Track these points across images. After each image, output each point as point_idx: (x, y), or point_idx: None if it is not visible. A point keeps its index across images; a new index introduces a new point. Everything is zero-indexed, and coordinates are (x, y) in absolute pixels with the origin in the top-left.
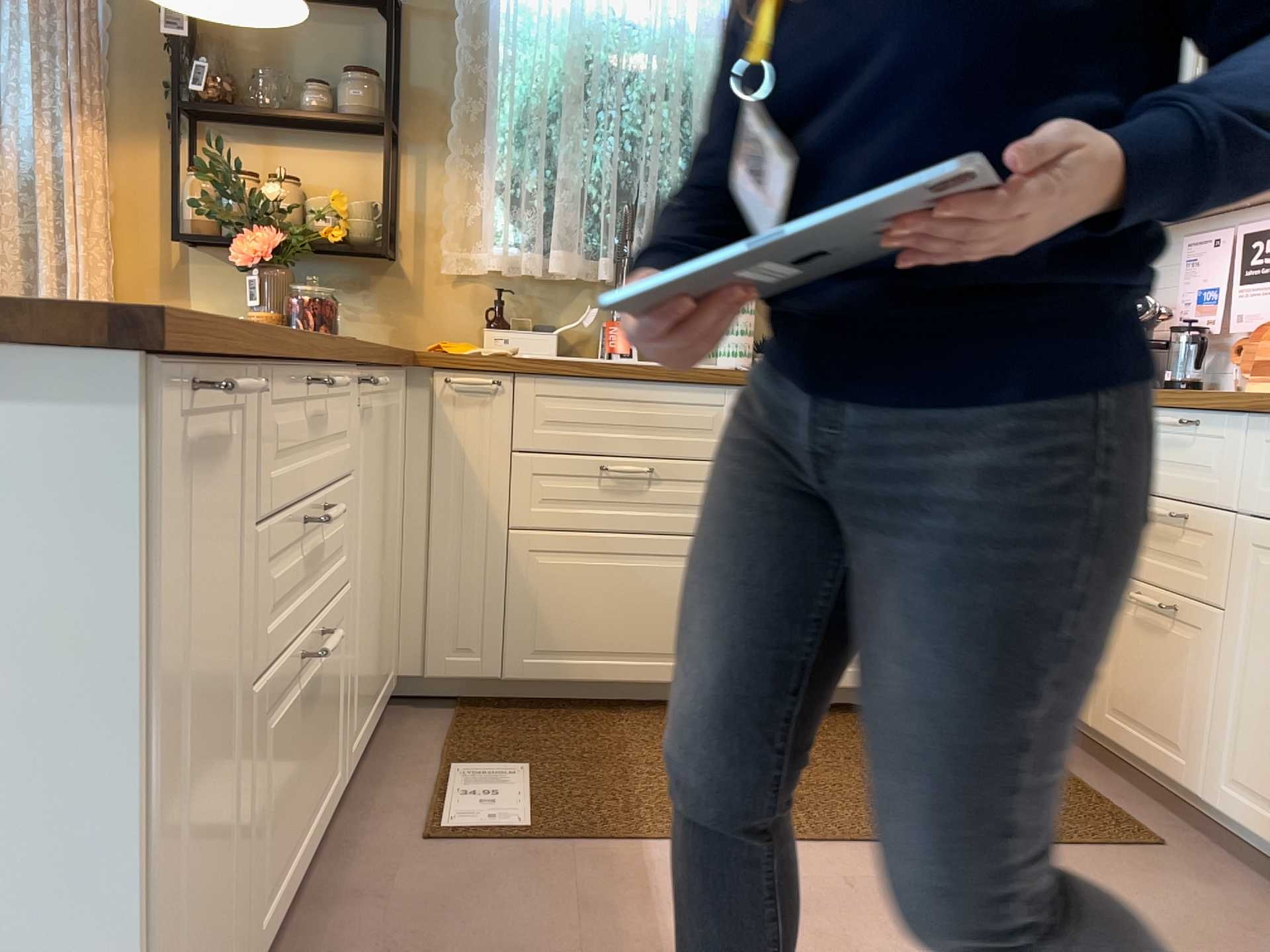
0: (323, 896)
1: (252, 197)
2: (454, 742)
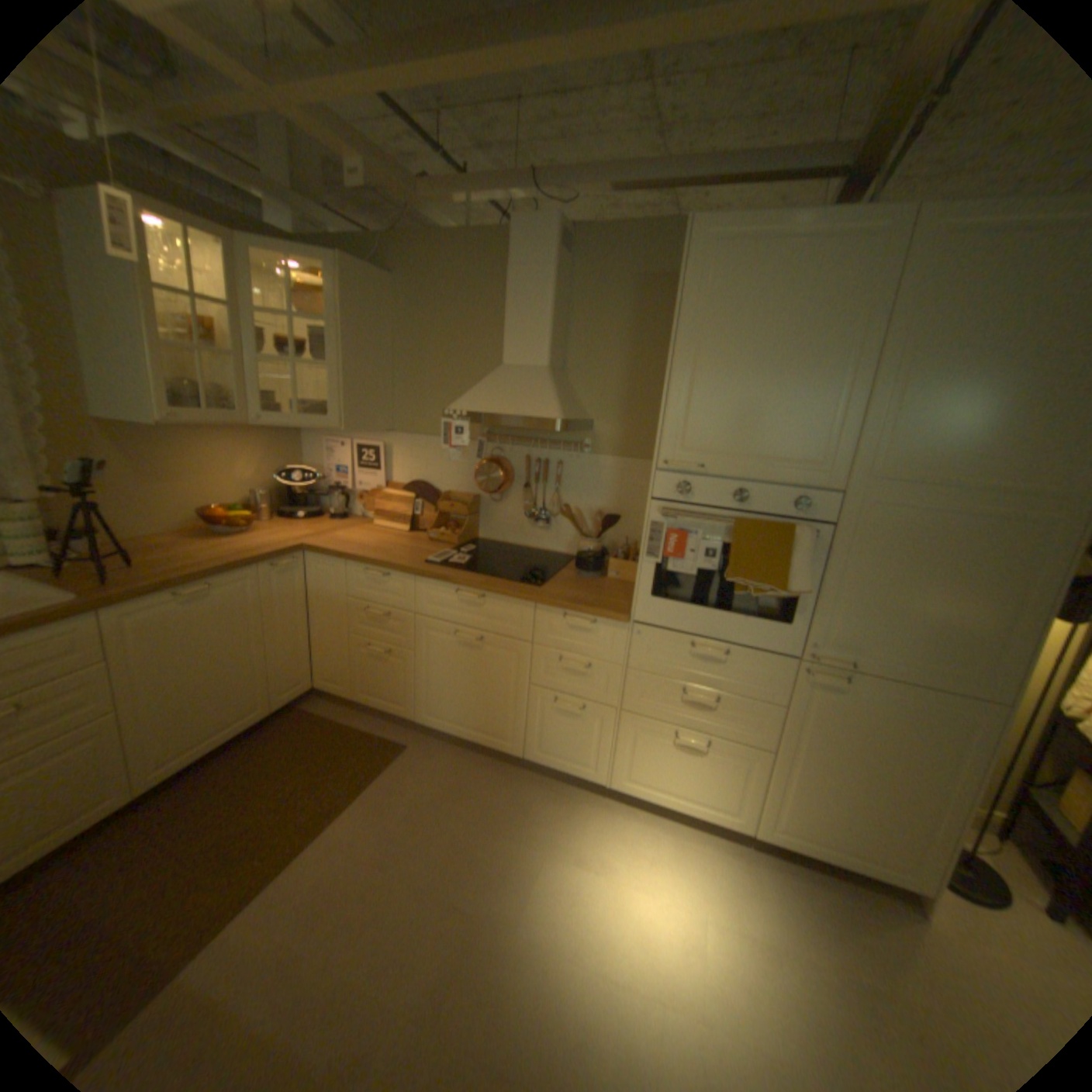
0: None
1: None
2: None
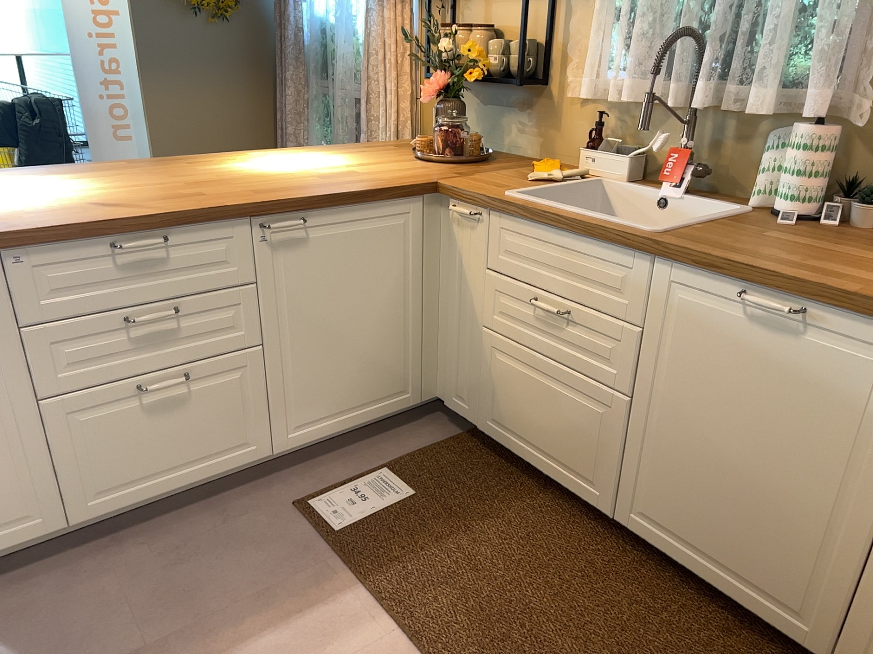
0: (221, 502)
1: (439, 49)
2: (416, 454)
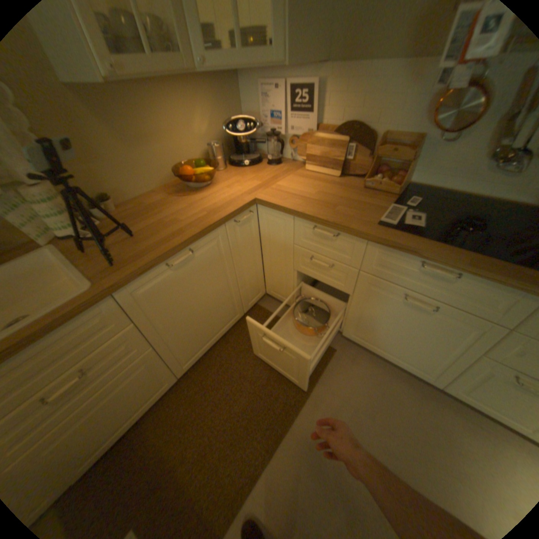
0: None
1: None
2: None
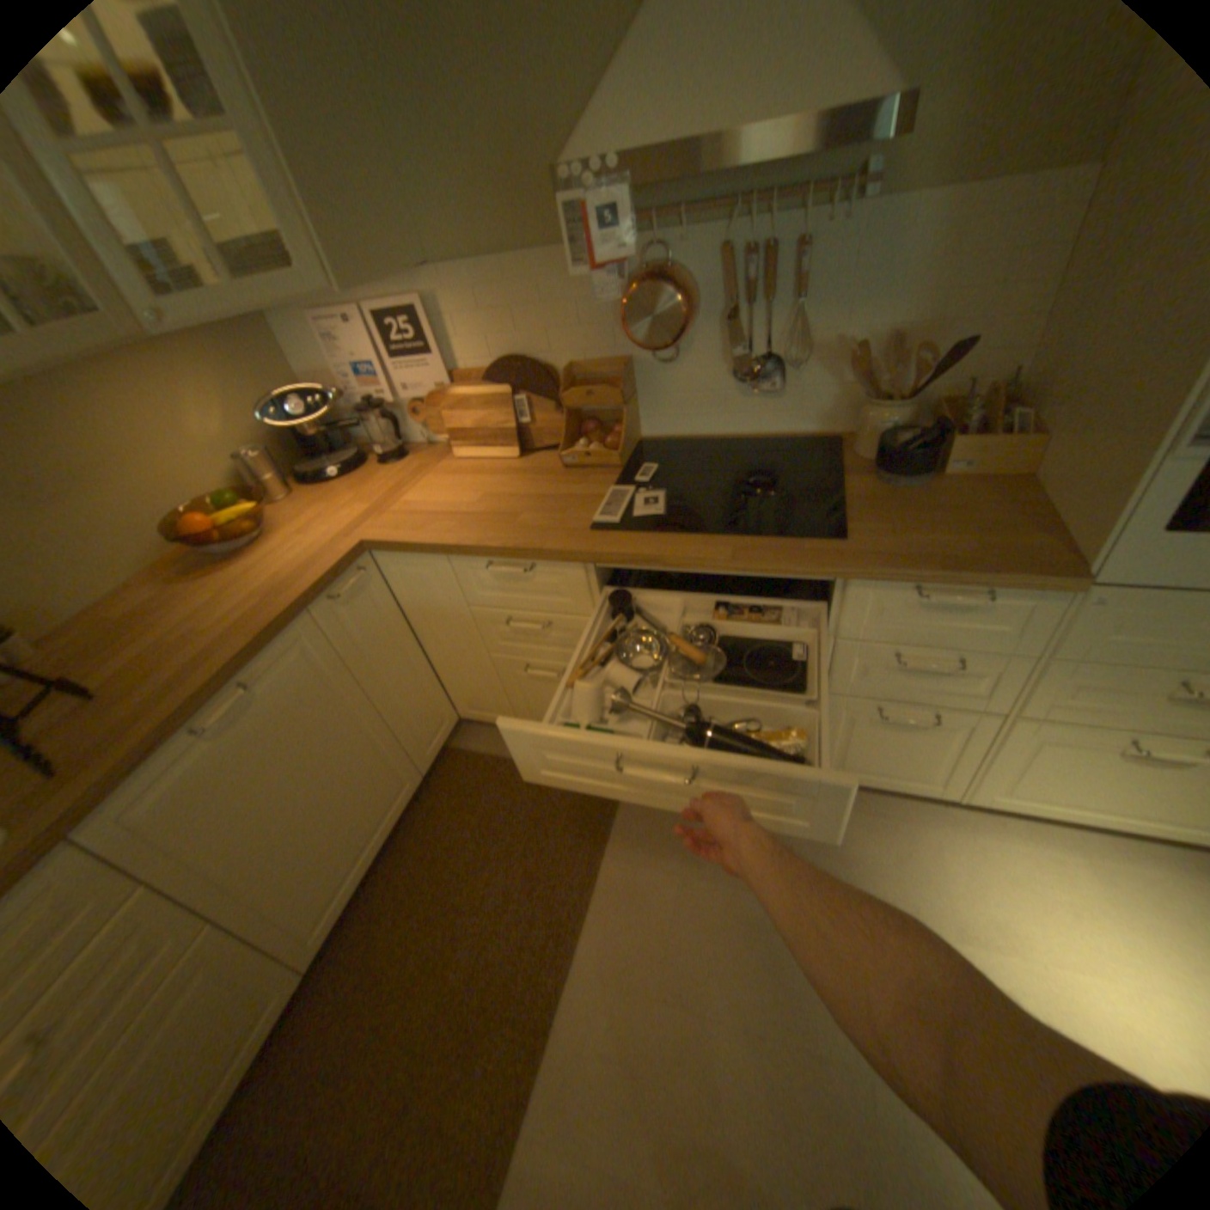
0: None
1: None
2: None
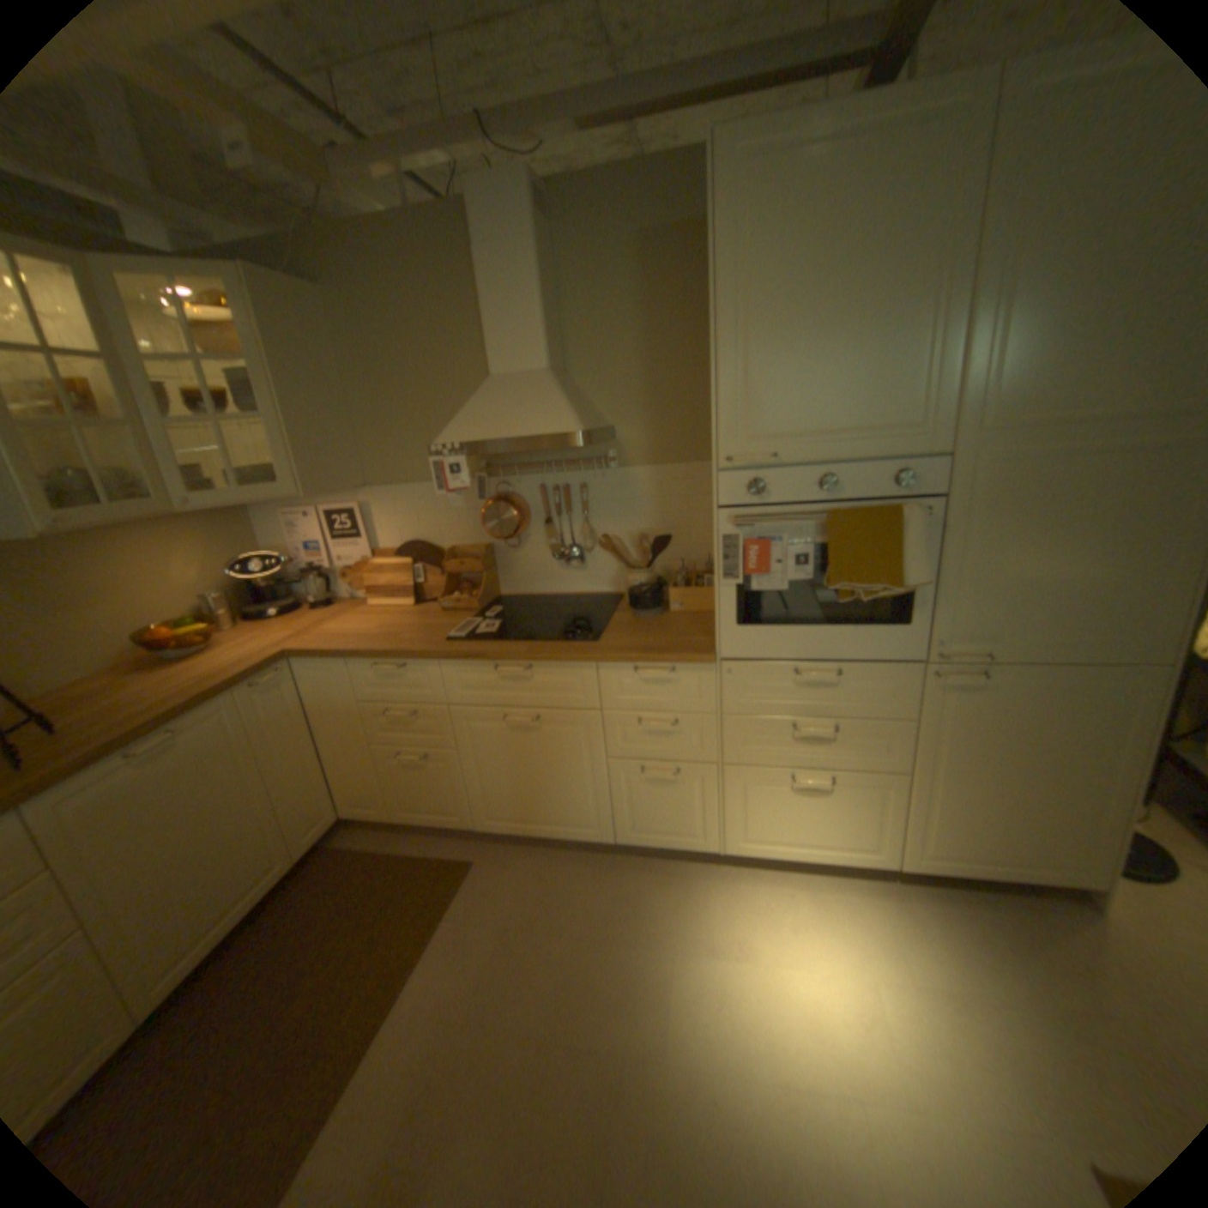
0: None
1: None
2: None
